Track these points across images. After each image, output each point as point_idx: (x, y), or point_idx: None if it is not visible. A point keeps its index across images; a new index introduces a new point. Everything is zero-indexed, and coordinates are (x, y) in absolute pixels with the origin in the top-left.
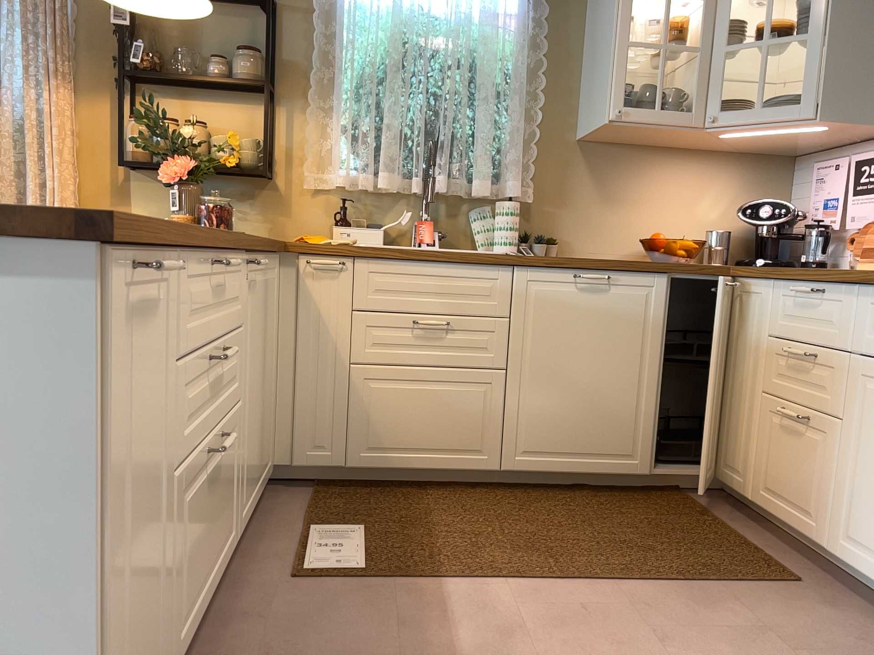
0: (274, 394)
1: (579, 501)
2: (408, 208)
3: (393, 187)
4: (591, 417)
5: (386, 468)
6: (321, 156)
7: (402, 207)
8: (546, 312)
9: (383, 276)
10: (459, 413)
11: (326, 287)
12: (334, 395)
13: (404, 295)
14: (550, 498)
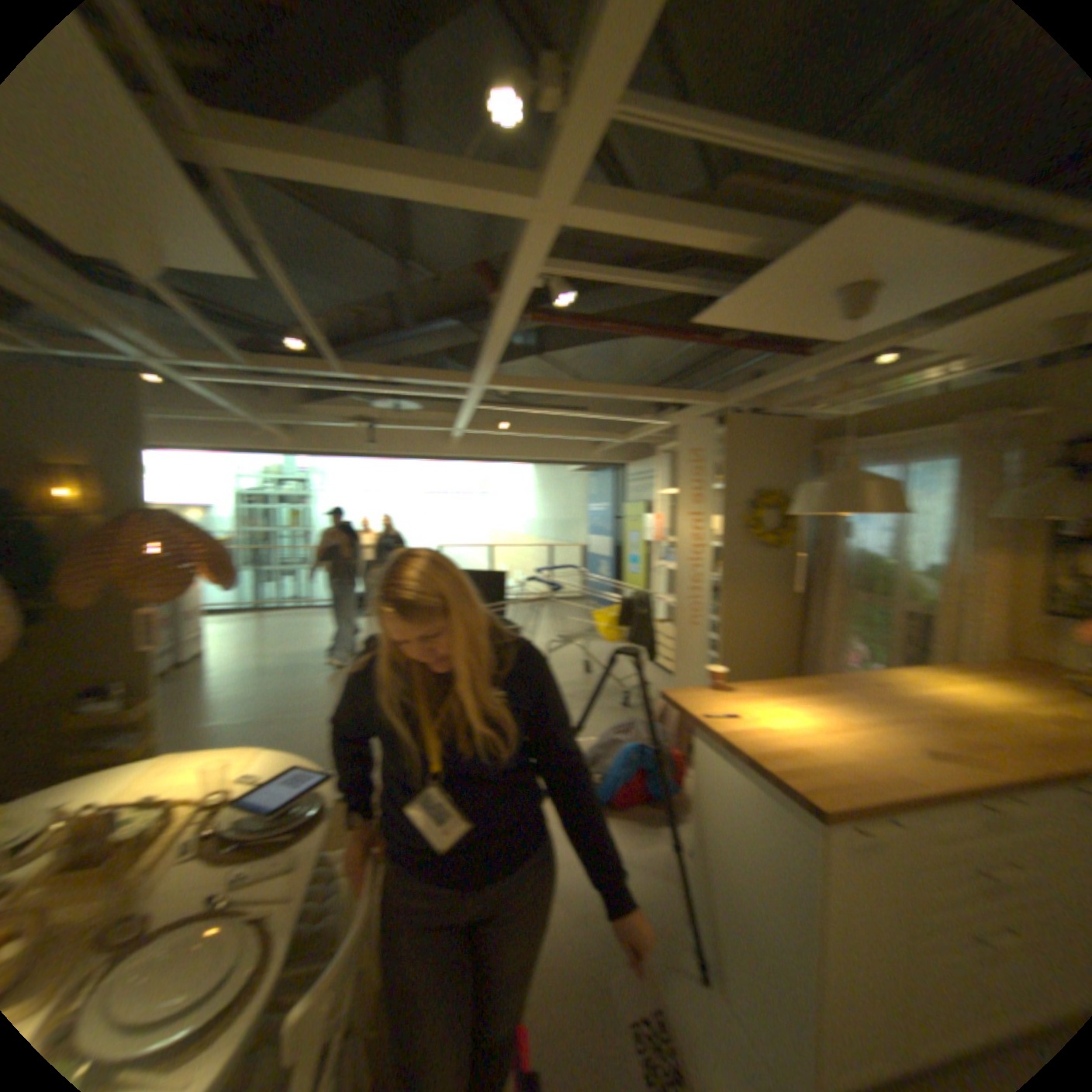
0: None
1: None
2: None
3: None
4: None
5: None
6: None
7: None
8: None
9: None
10: None
11: None
12: None
13: None
14: None
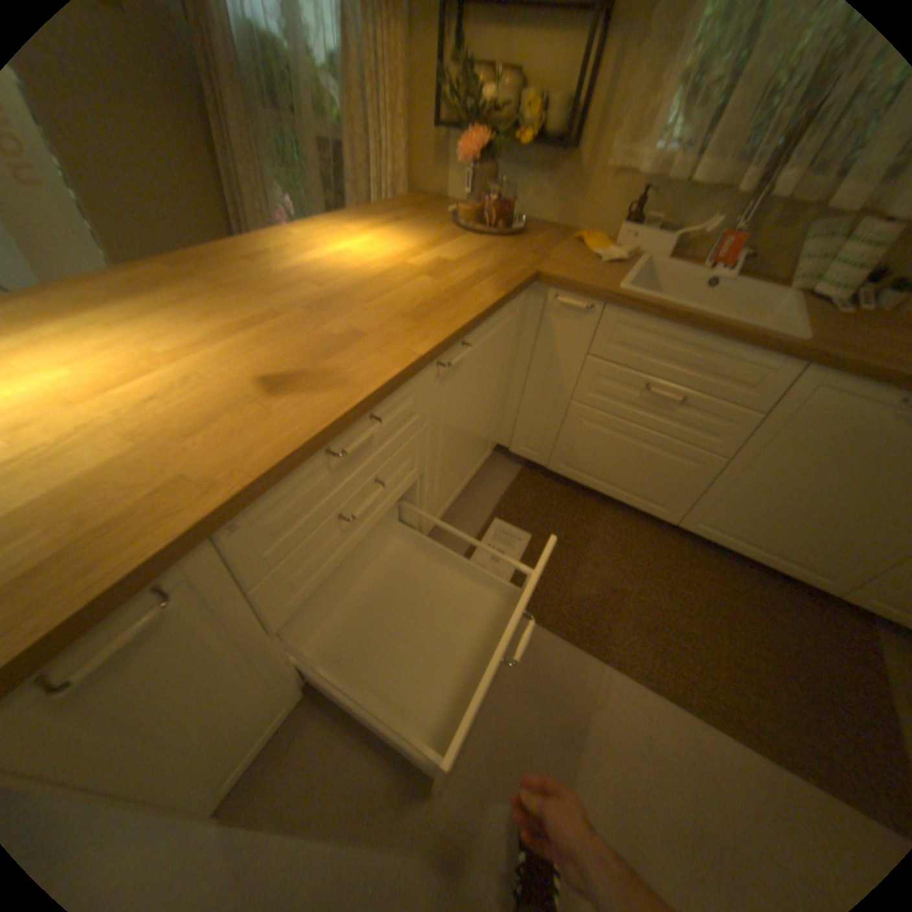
0: (504, 400)
1: (741, 583)
2: (725, 205)
3: (714, 181)
4: (806, 533)
5: (578, 481)
6: (640, 117)
7: (720, 202)
8: (823, 425)
9: (633, 330)
10: (659, 473)
11: (570, 326)
12: (551, 417)
13: (649, 355)
14: (713, 565)
